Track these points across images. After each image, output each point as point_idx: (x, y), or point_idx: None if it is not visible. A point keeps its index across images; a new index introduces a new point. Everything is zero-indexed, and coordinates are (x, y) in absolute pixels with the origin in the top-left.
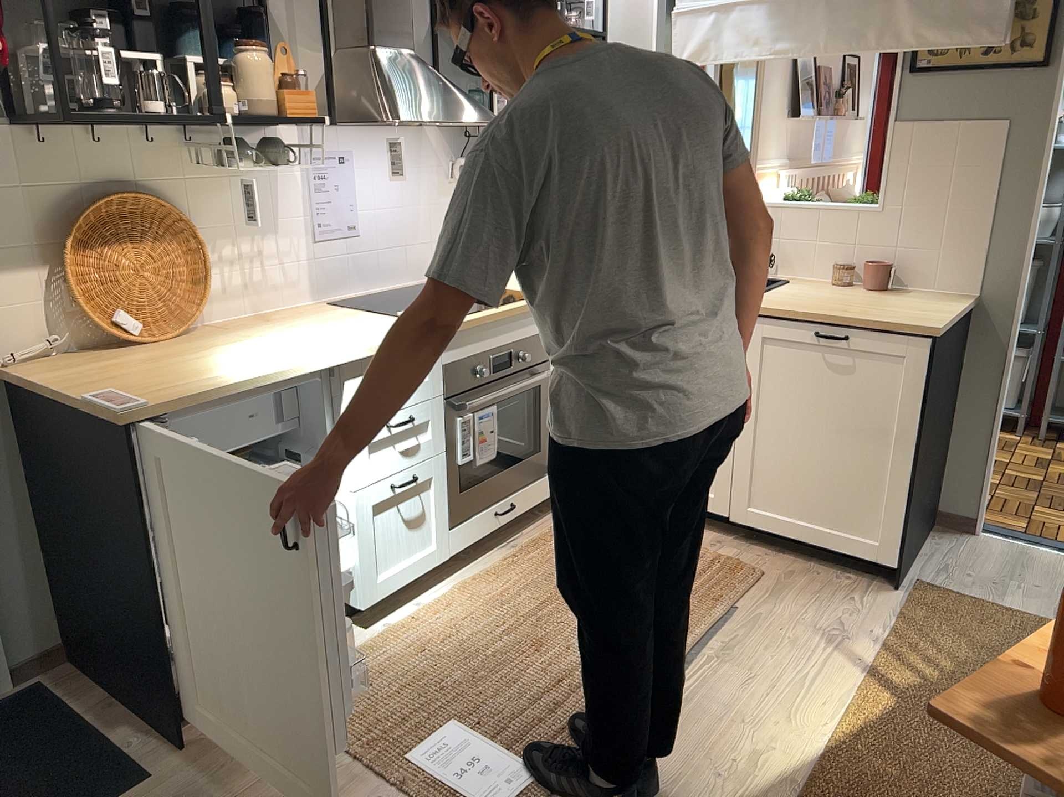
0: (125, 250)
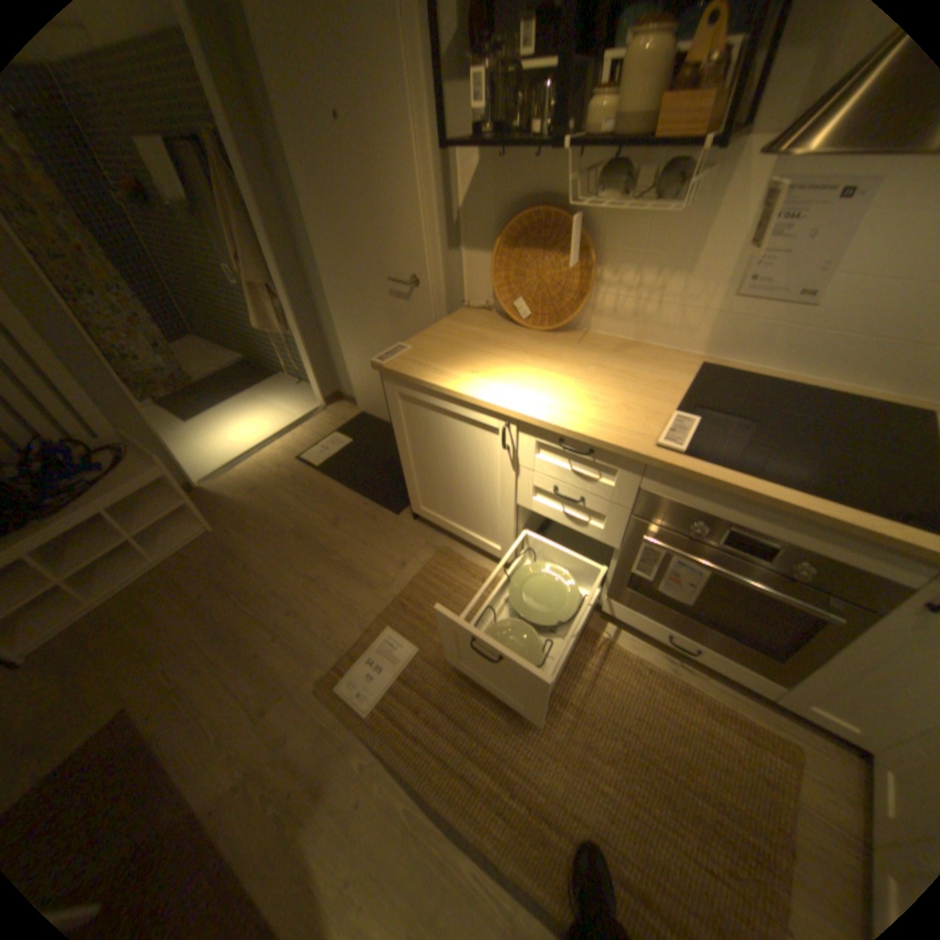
0: (536, 251)
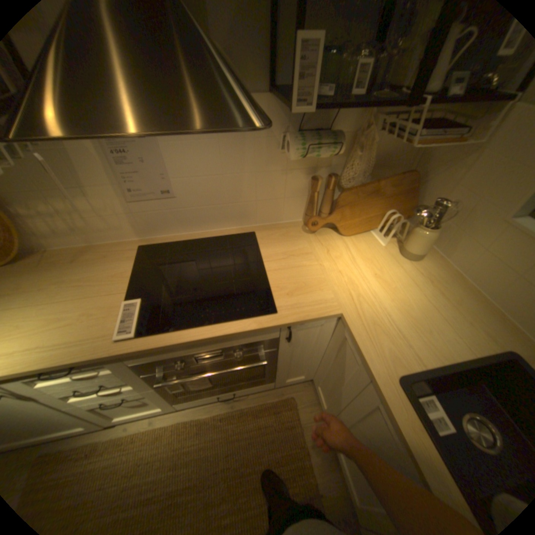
0: None
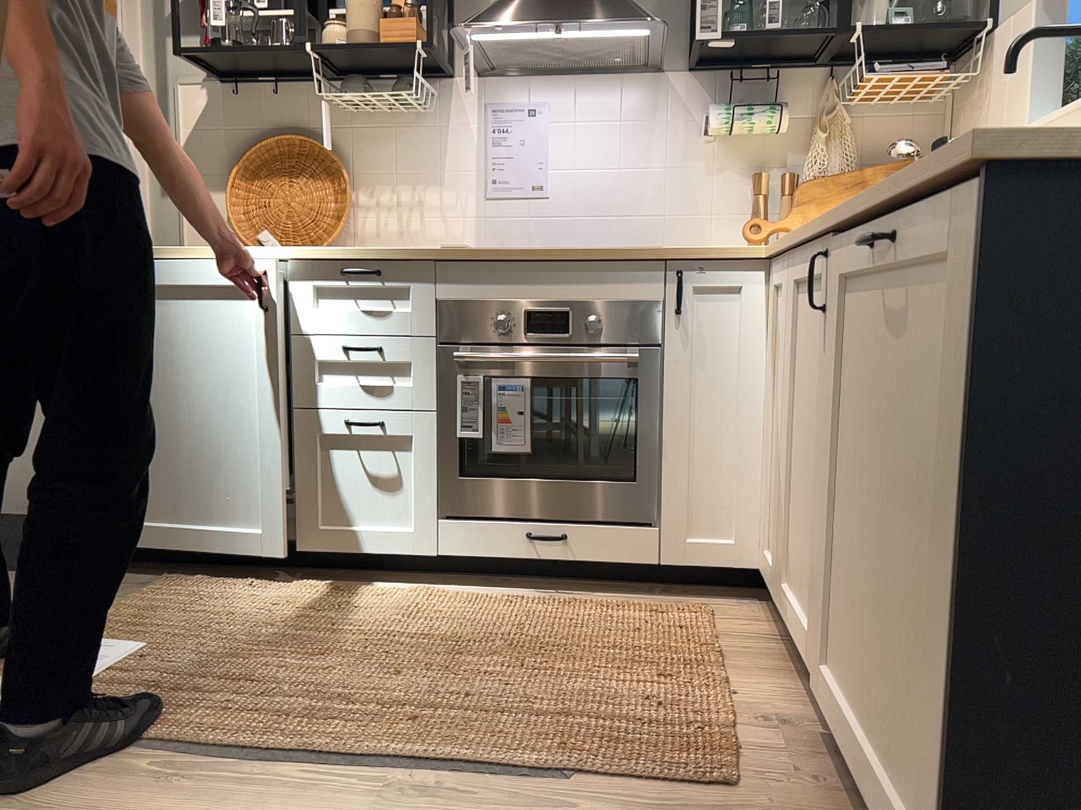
0: (280, 182)
